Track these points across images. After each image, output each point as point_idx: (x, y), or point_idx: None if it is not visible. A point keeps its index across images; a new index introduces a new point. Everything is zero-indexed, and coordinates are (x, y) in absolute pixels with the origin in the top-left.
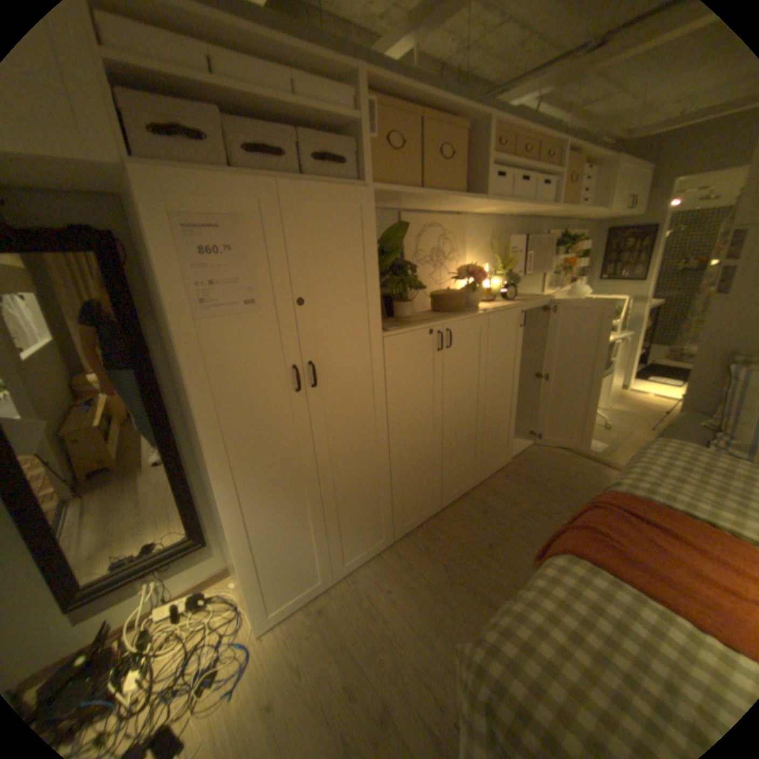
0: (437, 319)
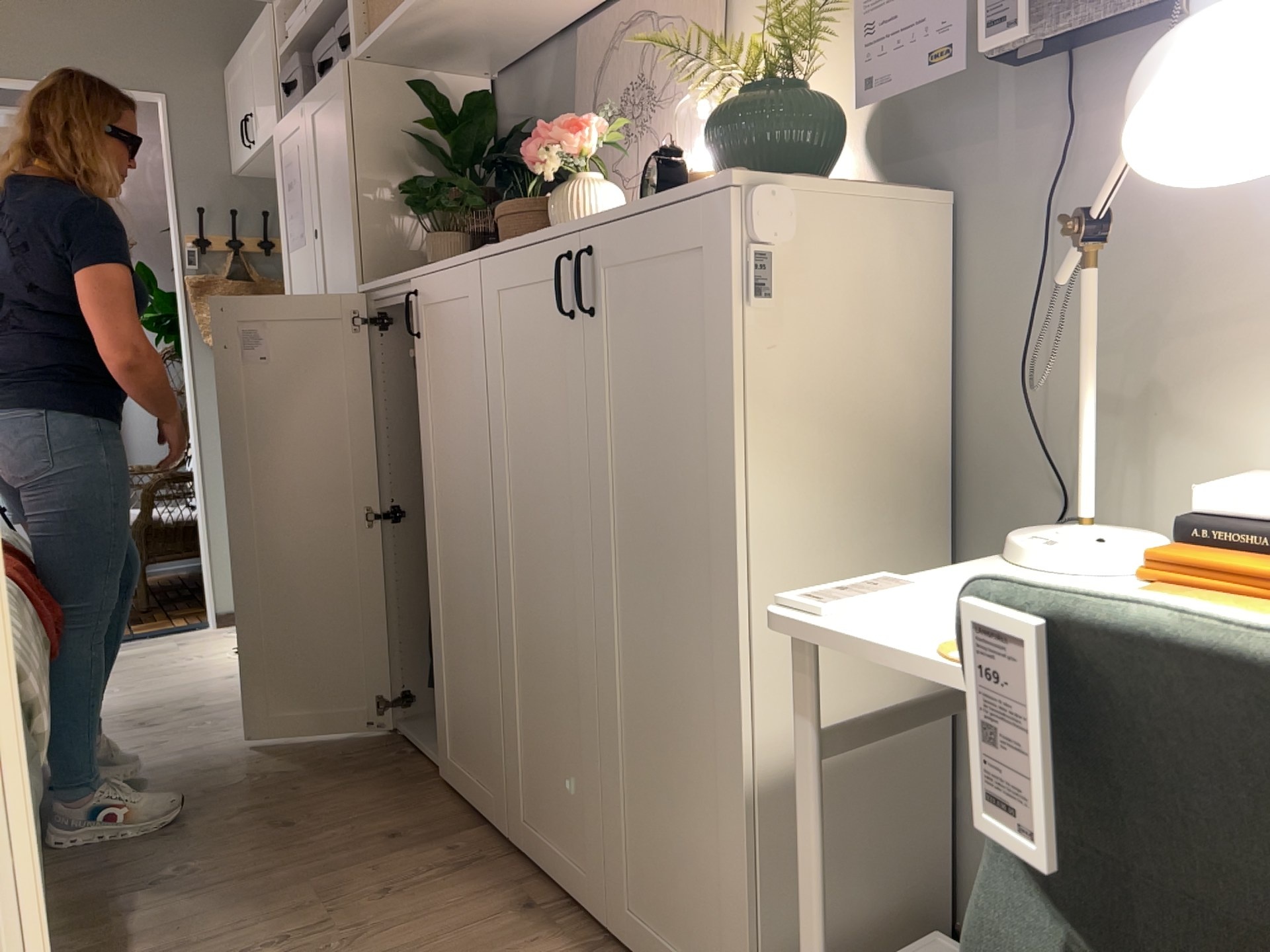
0: (421, 270)
